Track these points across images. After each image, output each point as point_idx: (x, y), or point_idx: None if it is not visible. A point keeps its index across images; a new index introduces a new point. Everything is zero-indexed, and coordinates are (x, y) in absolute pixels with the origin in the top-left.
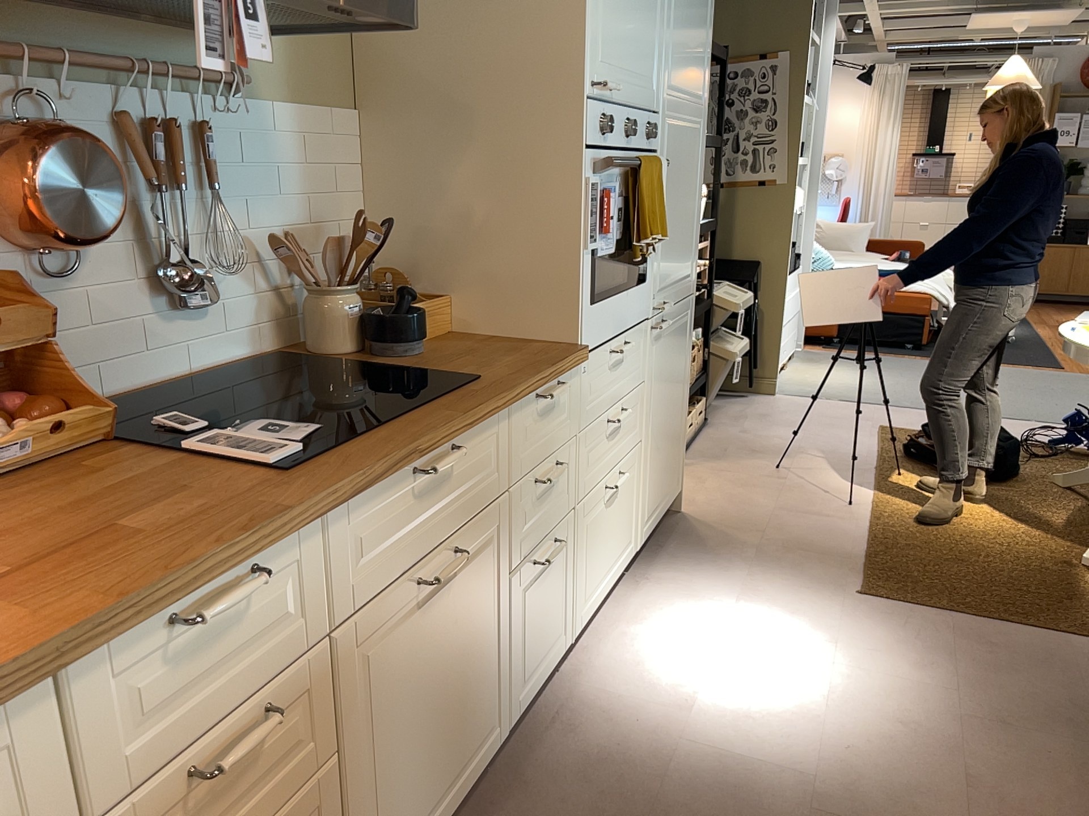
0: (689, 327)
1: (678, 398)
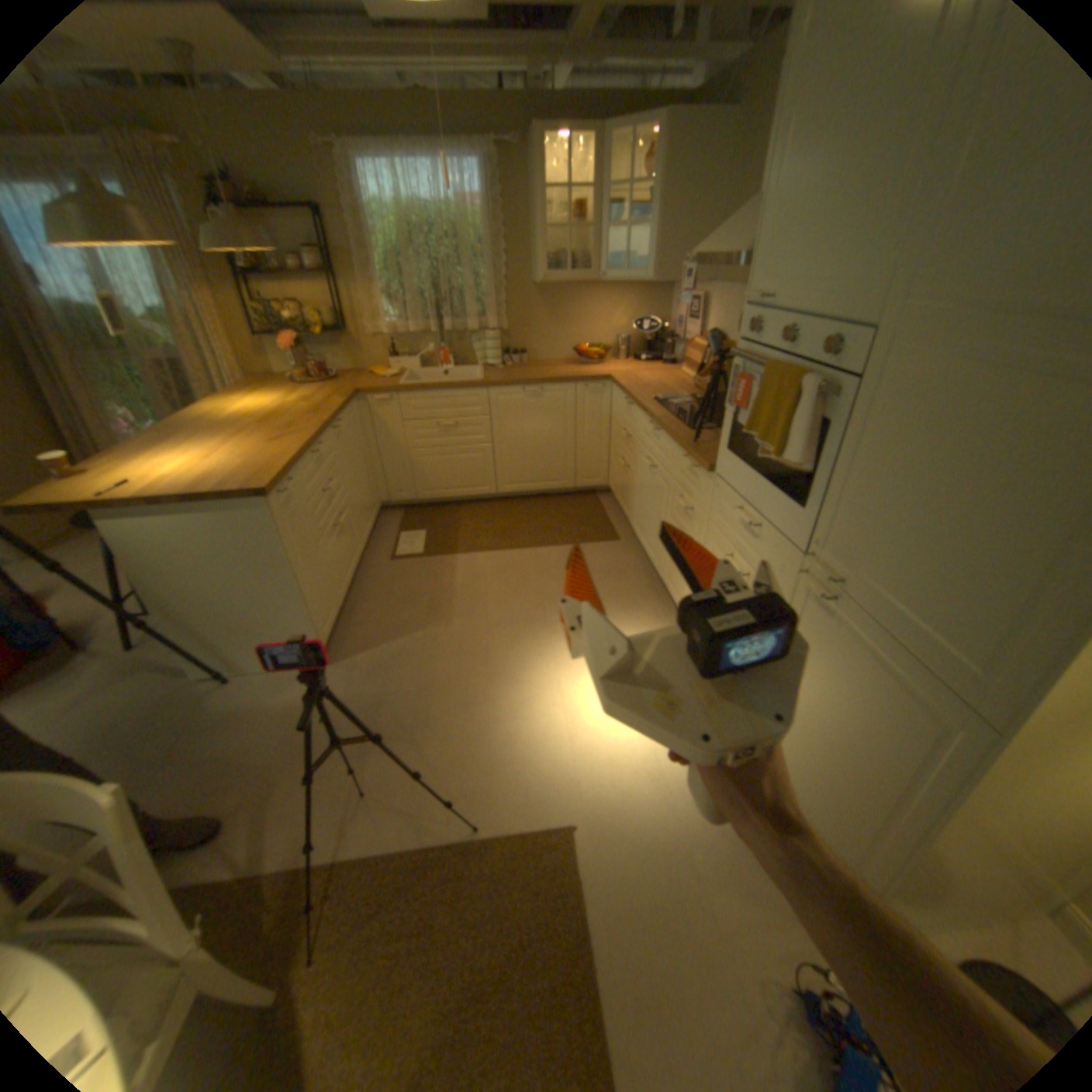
0: (941, 751)
1: (863, 775)
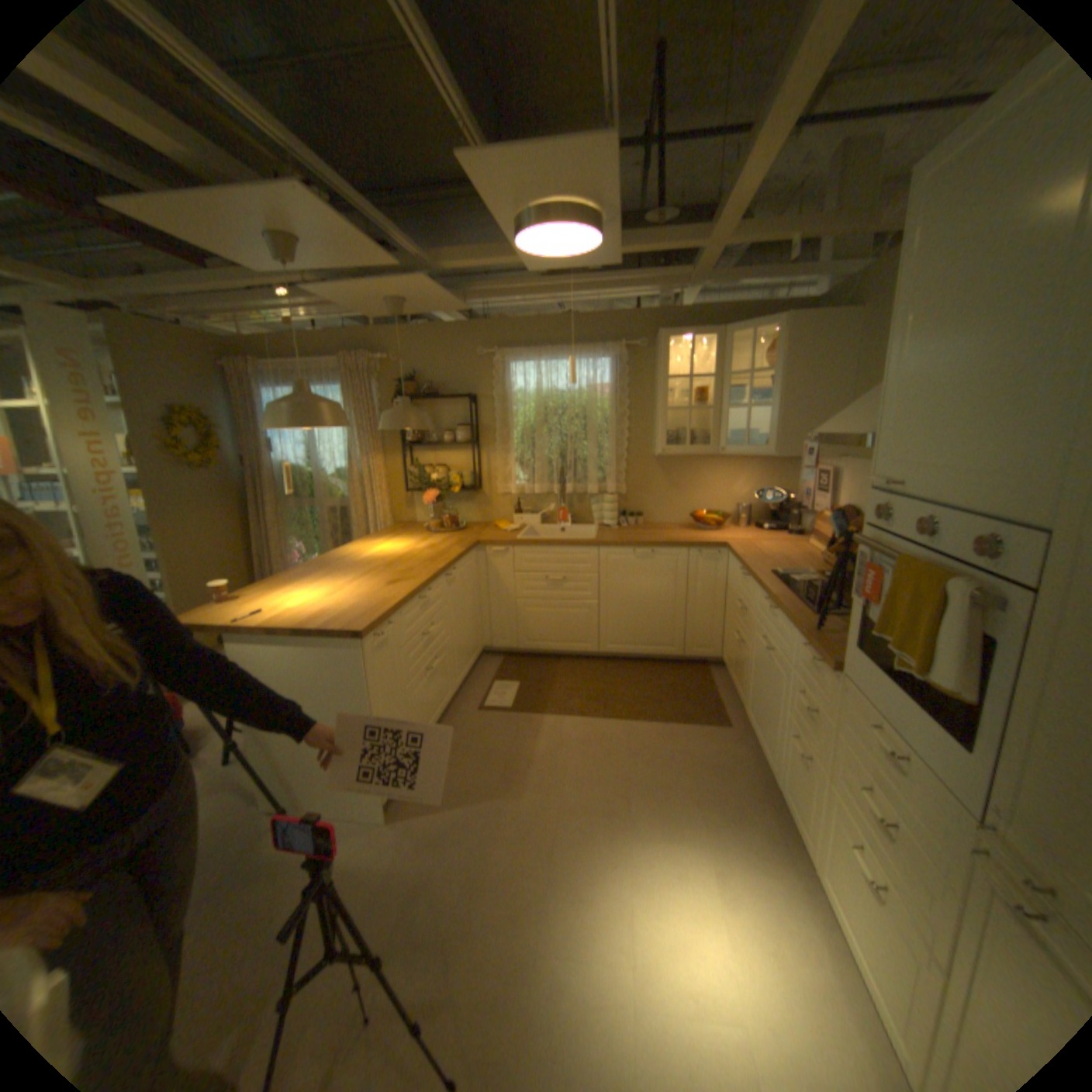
0: None
1: None
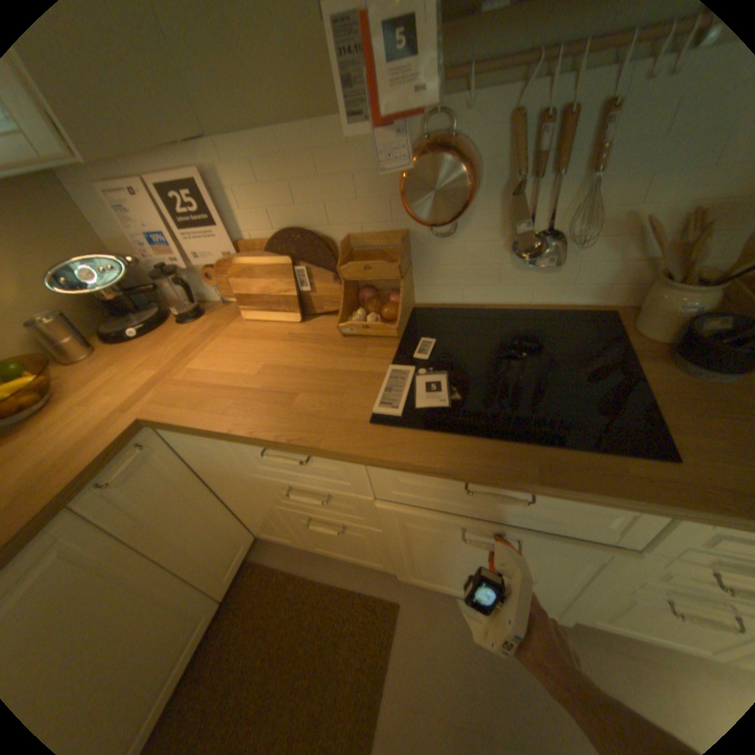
0: None
1: None
